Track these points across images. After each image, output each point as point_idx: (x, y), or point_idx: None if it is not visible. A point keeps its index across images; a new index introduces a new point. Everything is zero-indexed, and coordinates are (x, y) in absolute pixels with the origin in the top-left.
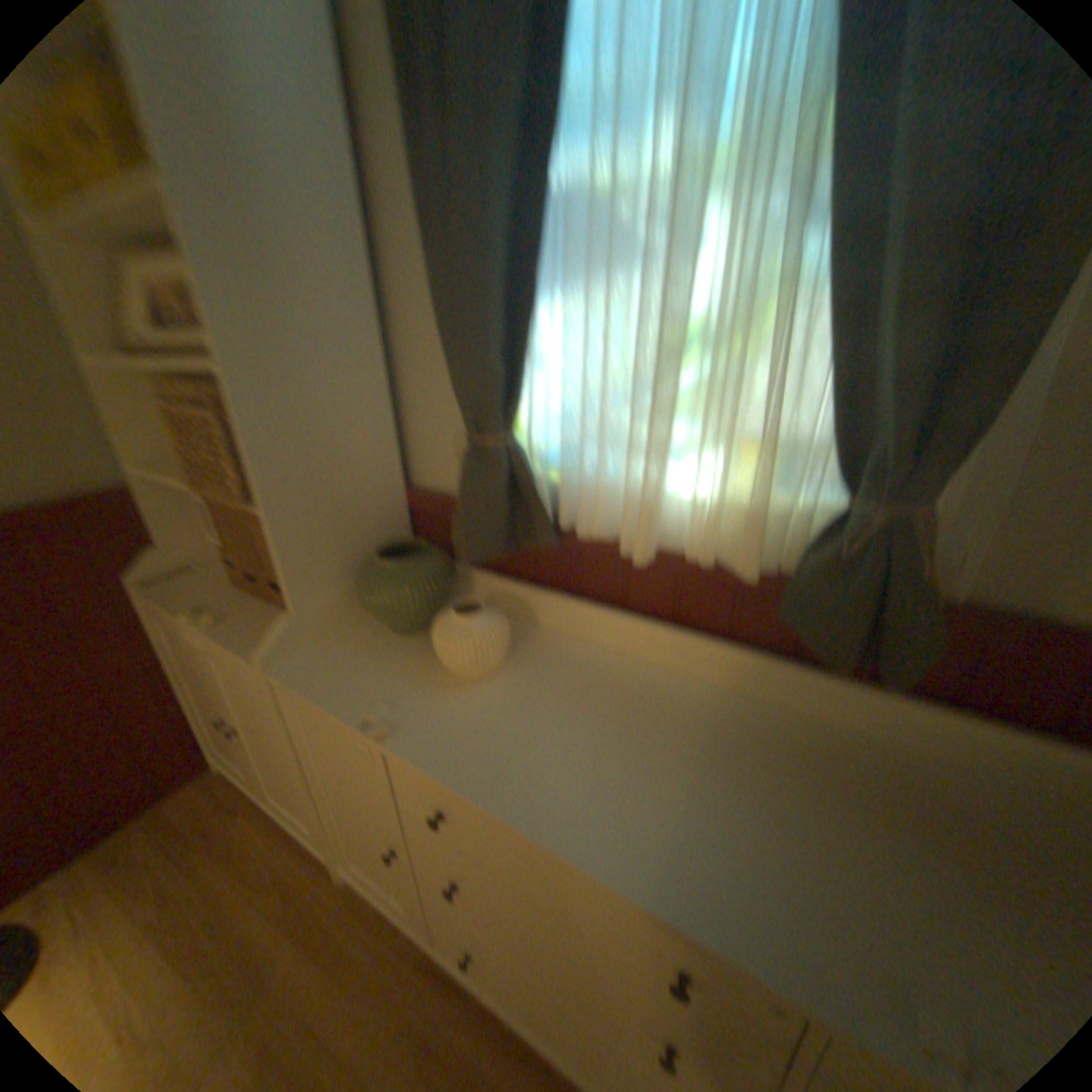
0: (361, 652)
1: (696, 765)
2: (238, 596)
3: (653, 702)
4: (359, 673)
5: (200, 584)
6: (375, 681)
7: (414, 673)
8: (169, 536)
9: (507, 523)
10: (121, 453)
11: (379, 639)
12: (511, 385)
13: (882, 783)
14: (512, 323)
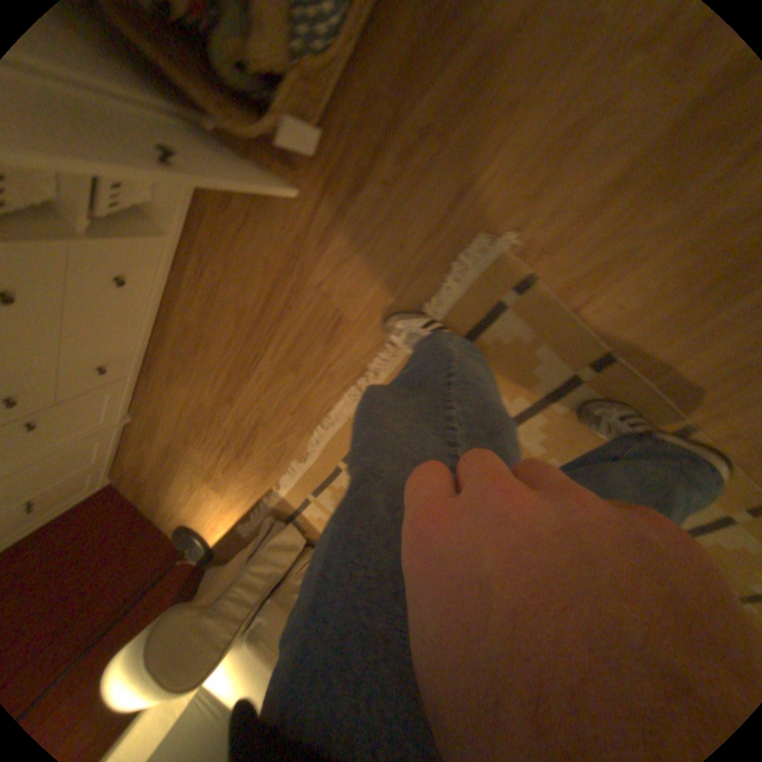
0: None
1: None
2: None
3: None
4: None
5: None
6: None
7: None
8: None
9: None
10: None
11: None
12: None
13: None
14: None
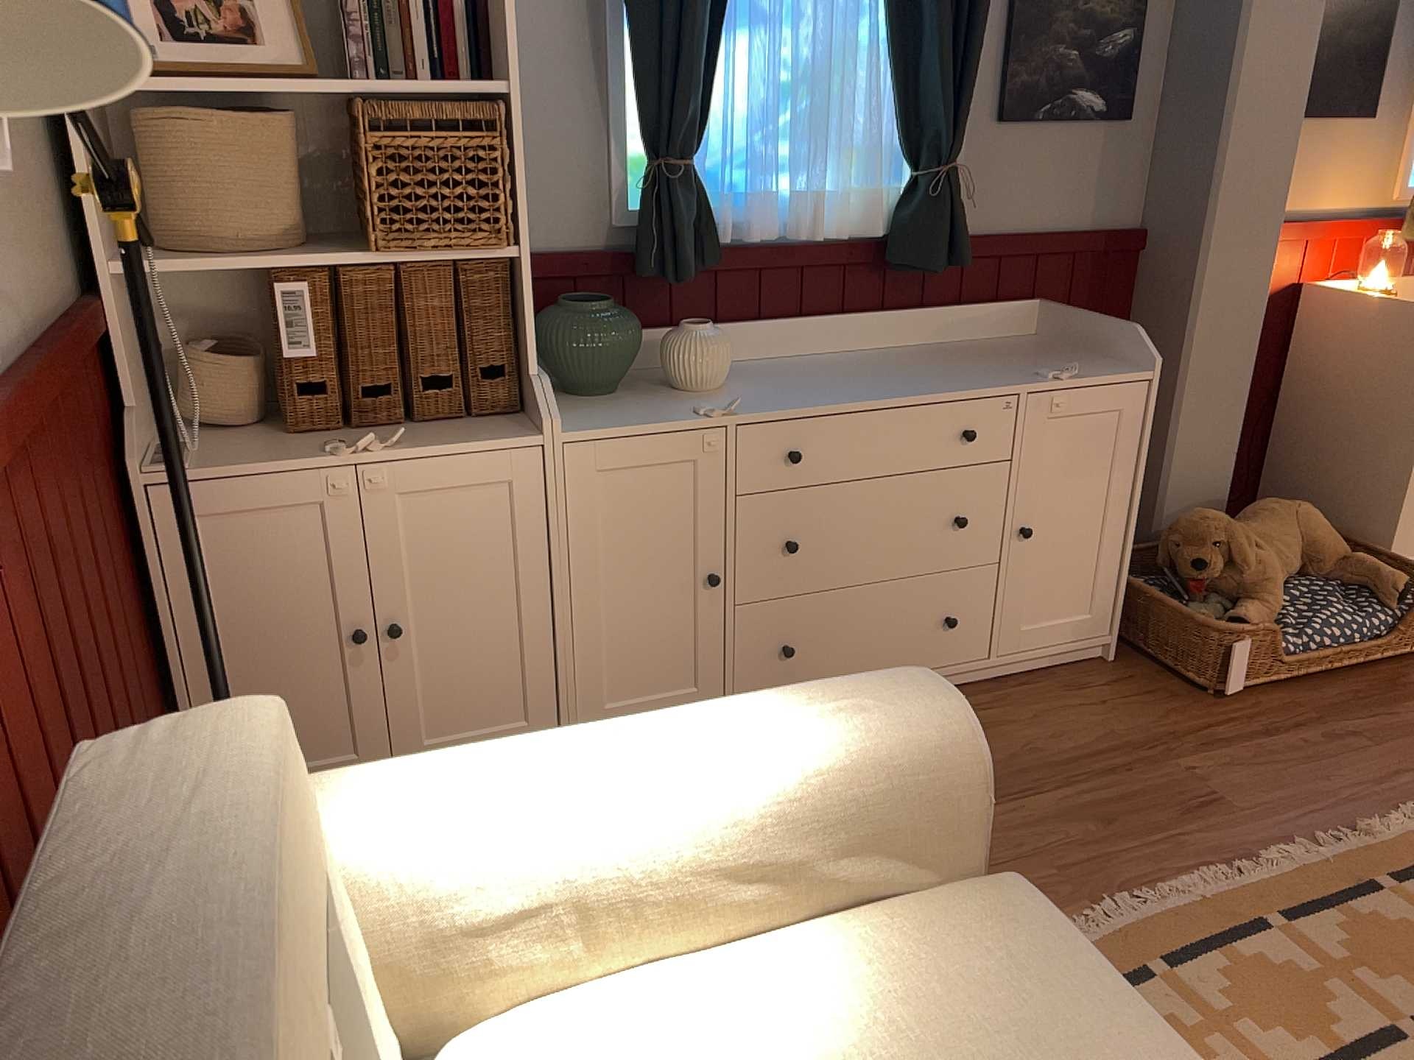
0: (605, 408)
1: (892, 370)
2: (352, 436)
3: (832, 365)
4: (637, 412)
5: (258, 448)
6: (659, 409)
7: (675, 400)
8: (140, 400)
9: (696, 246)
10: (105, 254)
11: (598, 402)
12: (702, 120)
13: (958, 351)
14: (706, 69)
